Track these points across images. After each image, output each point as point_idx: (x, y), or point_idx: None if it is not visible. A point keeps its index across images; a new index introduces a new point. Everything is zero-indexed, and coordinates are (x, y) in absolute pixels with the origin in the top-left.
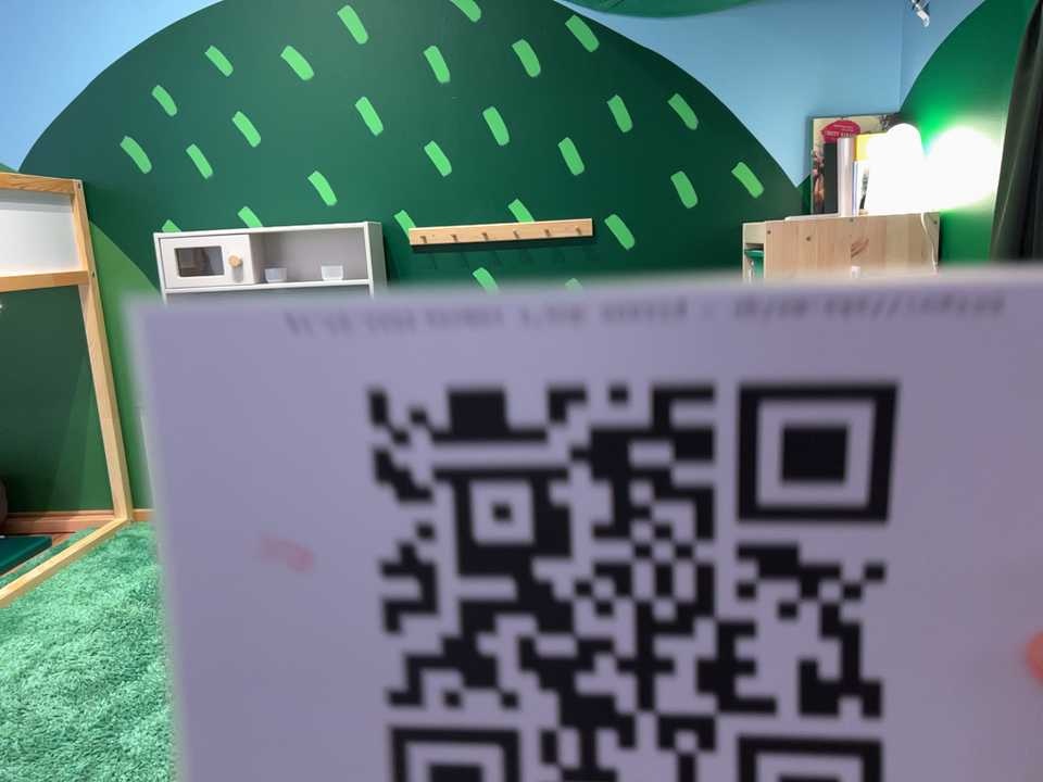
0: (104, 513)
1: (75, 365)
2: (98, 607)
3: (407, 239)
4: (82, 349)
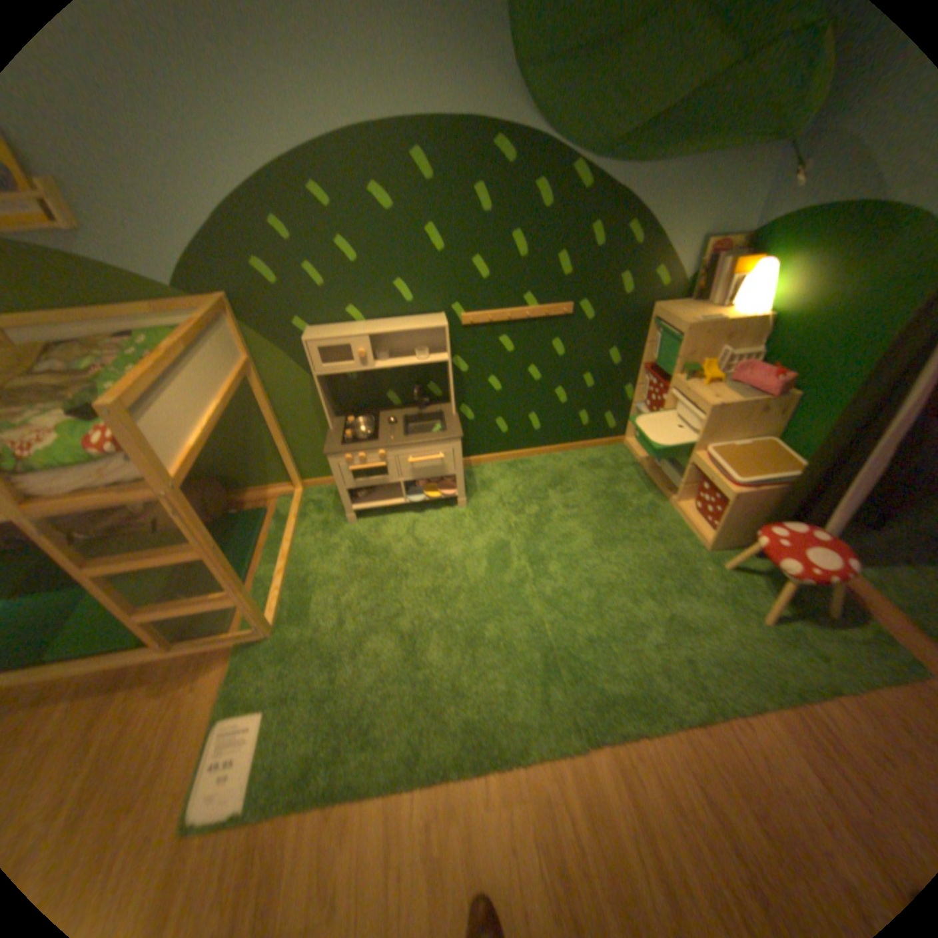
0: (285, 486)
1: (247, 411)
2: (338, 562)
3: (460, 323)
4: (249, 402)
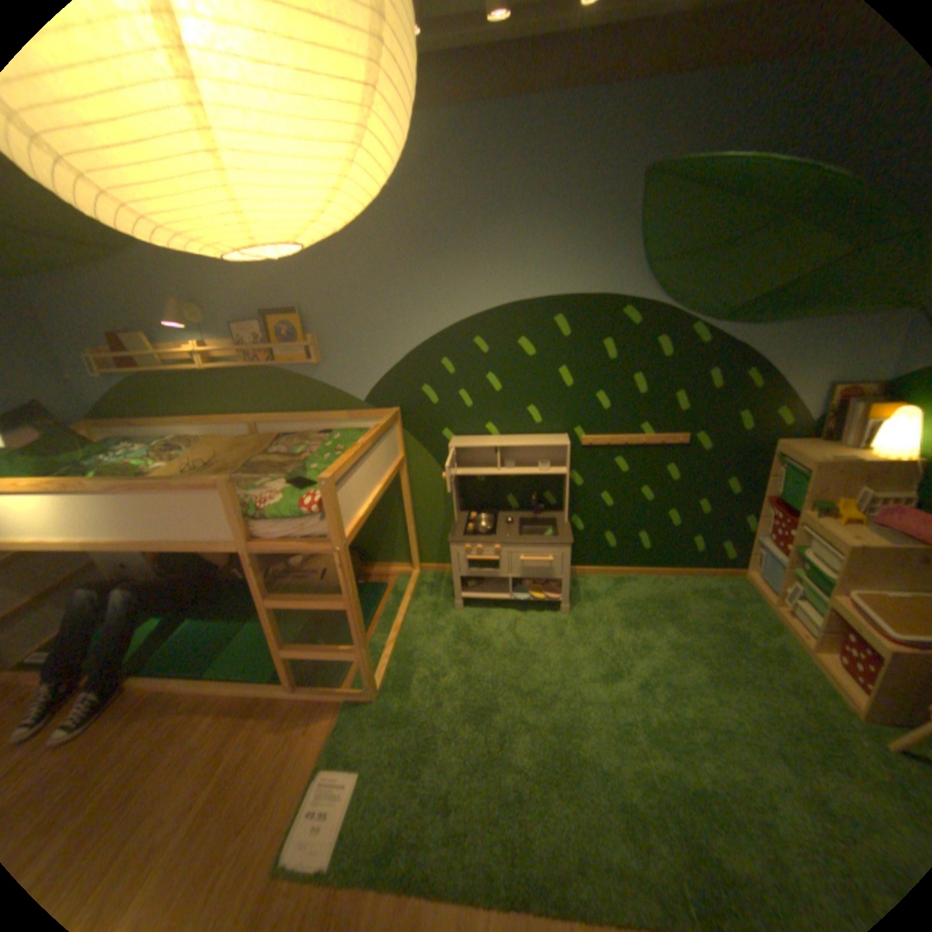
0: (405, 567)
1: (392, 498)
2: (442, 646)
3: (580, 443)
4: (395, 491)
